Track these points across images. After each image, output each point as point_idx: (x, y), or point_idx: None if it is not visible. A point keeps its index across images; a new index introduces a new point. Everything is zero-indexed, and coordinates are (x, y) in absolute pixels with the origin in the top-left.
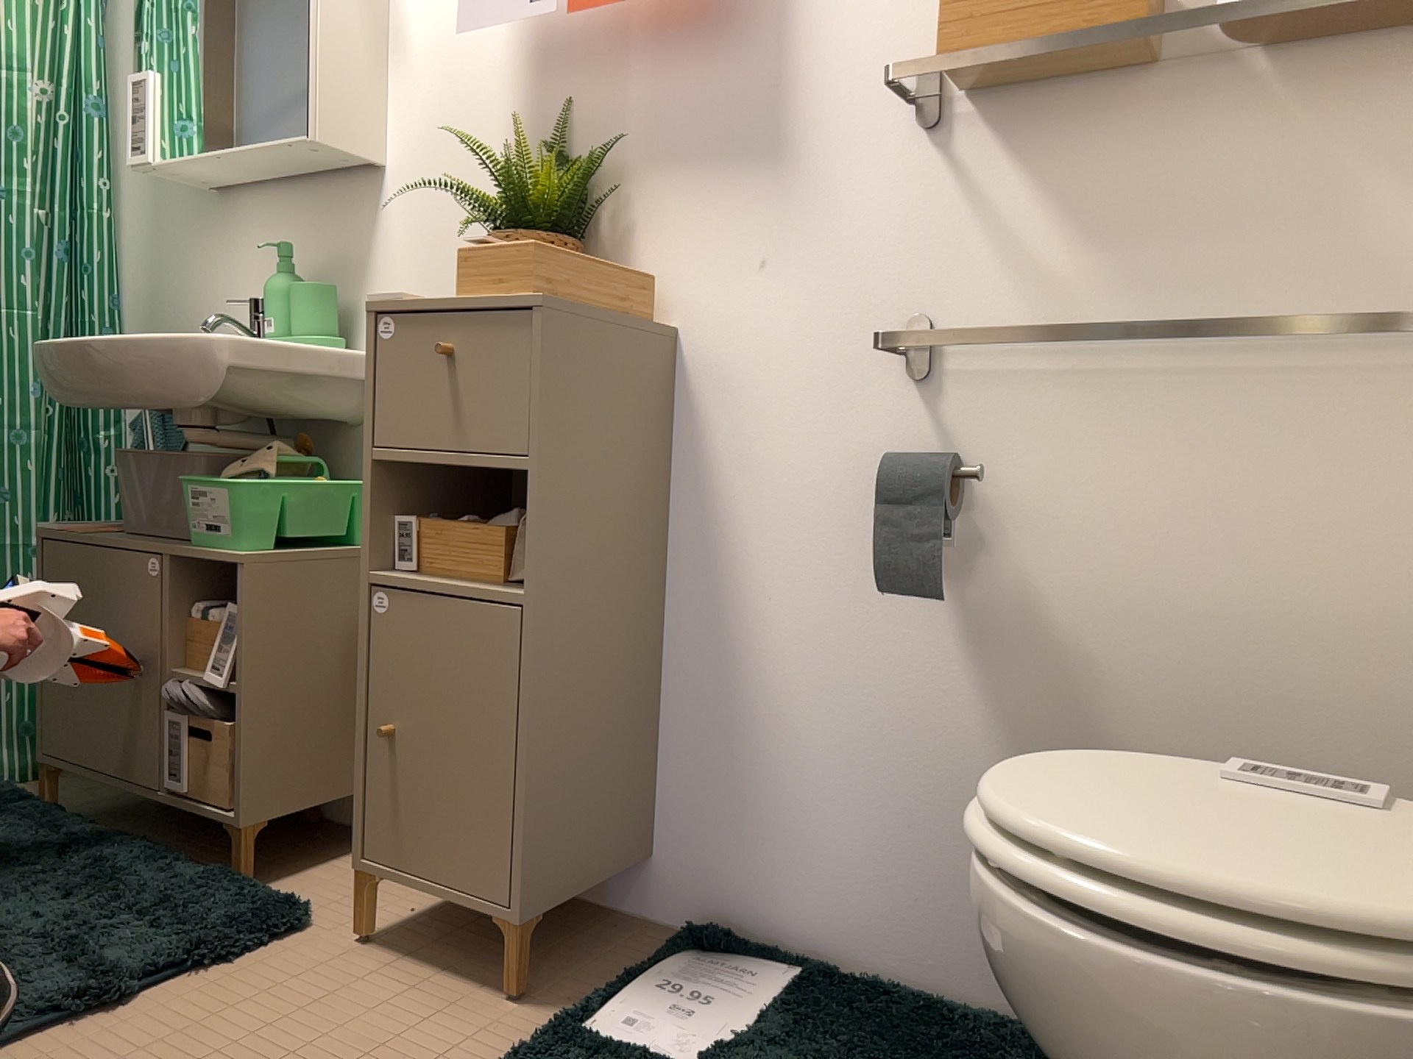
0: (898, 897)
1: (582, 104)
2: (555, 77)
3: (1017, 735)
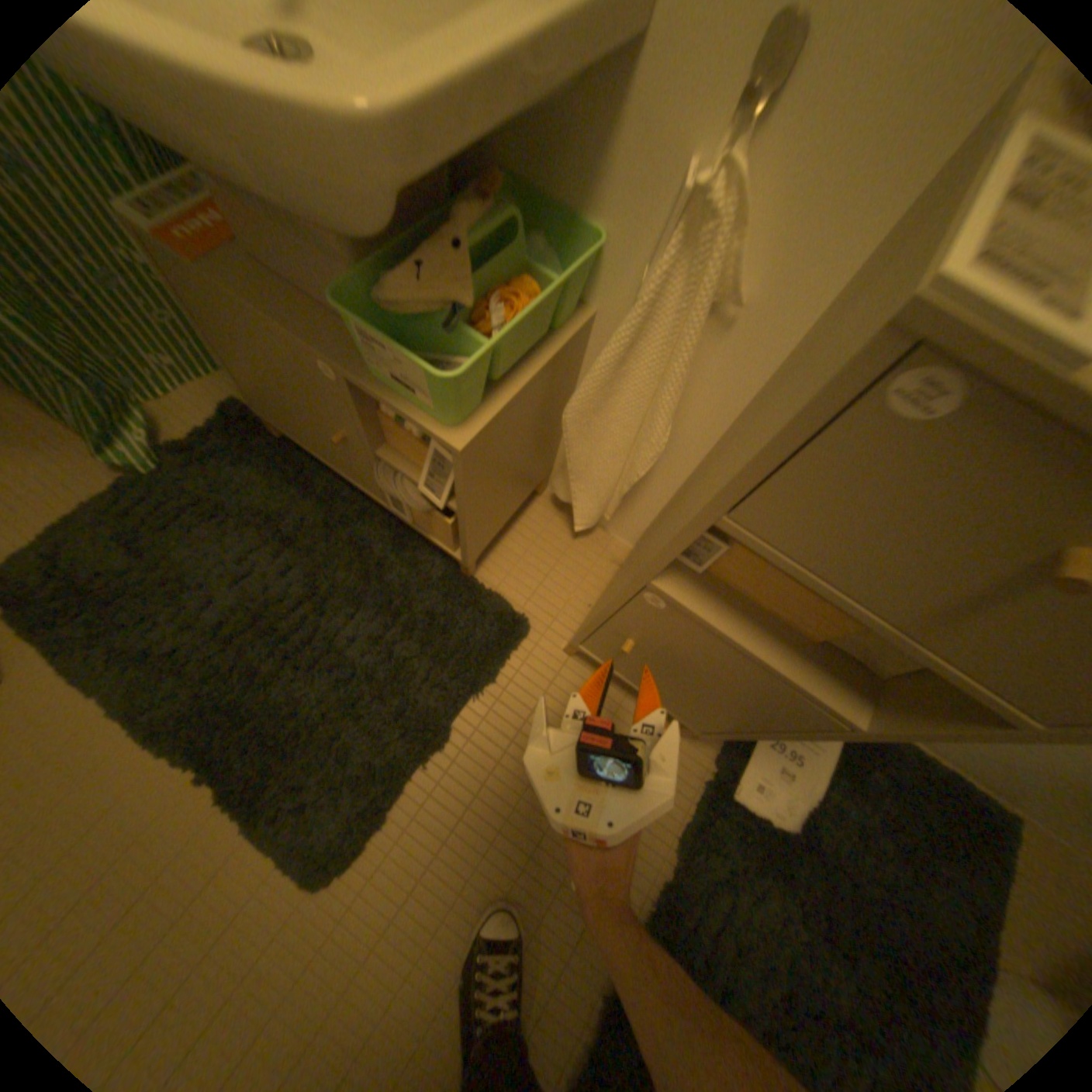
0: None
1: None
2: None
3: None
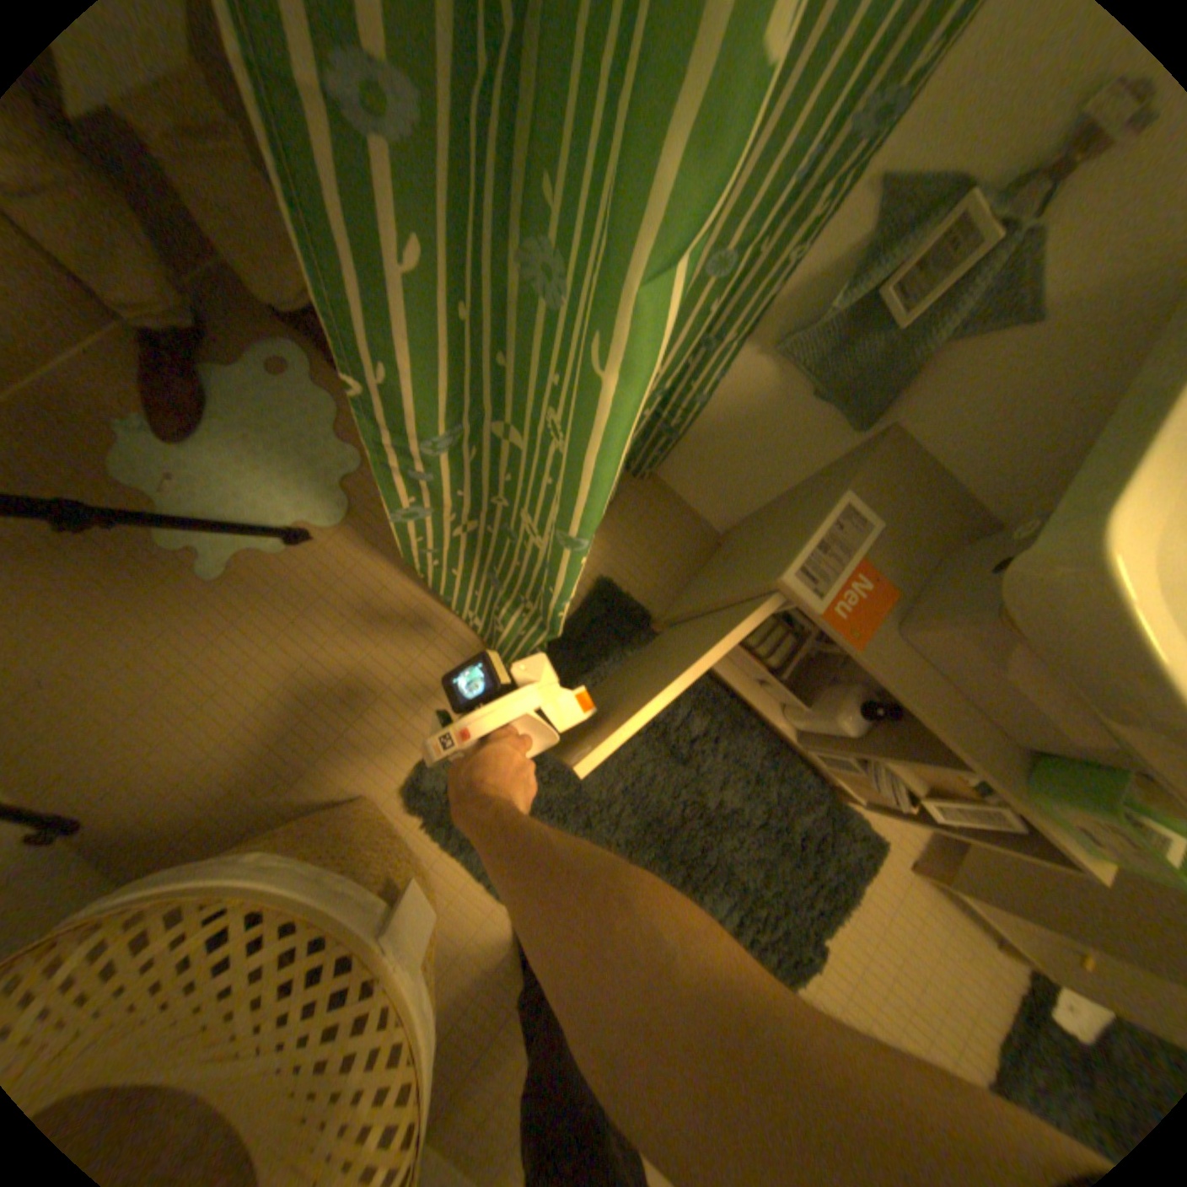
0: None
1: None
2: None
3: None
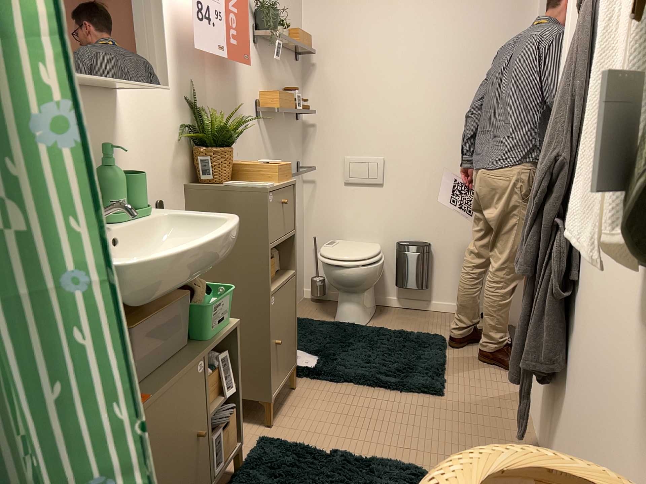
0: None
1: (198, 87)
2: (189, 72)
3: None
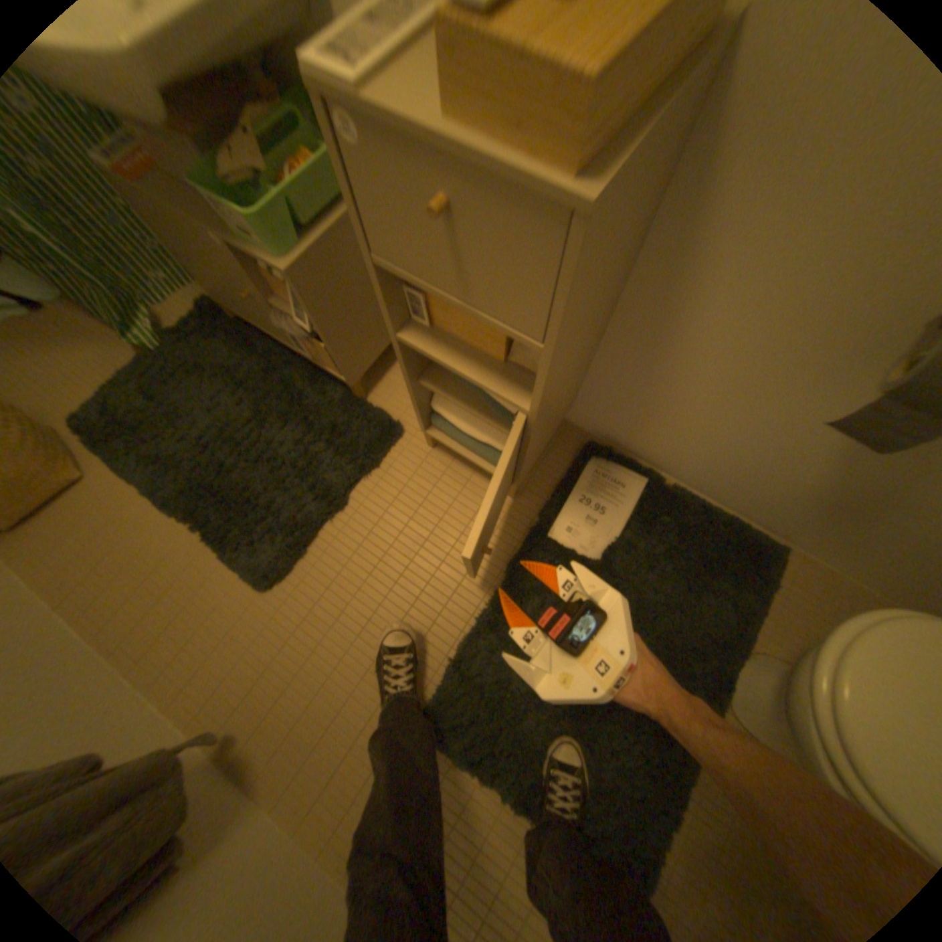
0: (714, 471)
1: None
2: None
3: (853, 467)
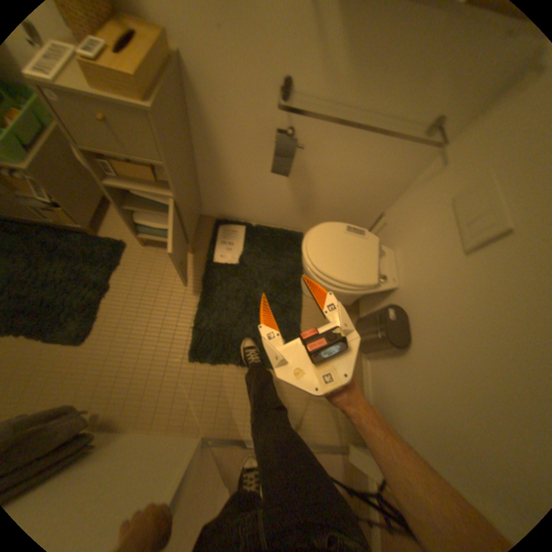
0: (265, 213)
1: None
2: None
3: (296, 191)
